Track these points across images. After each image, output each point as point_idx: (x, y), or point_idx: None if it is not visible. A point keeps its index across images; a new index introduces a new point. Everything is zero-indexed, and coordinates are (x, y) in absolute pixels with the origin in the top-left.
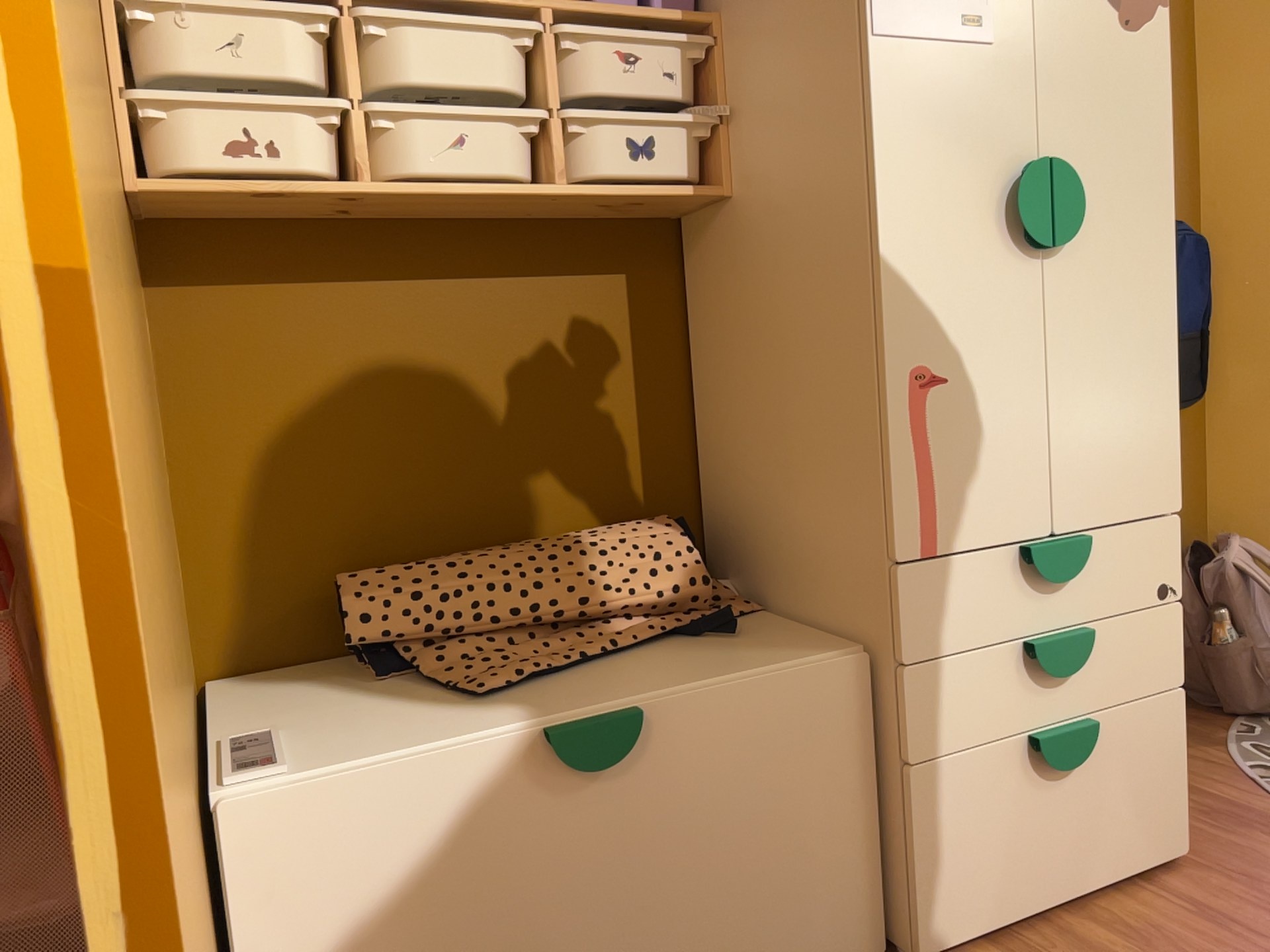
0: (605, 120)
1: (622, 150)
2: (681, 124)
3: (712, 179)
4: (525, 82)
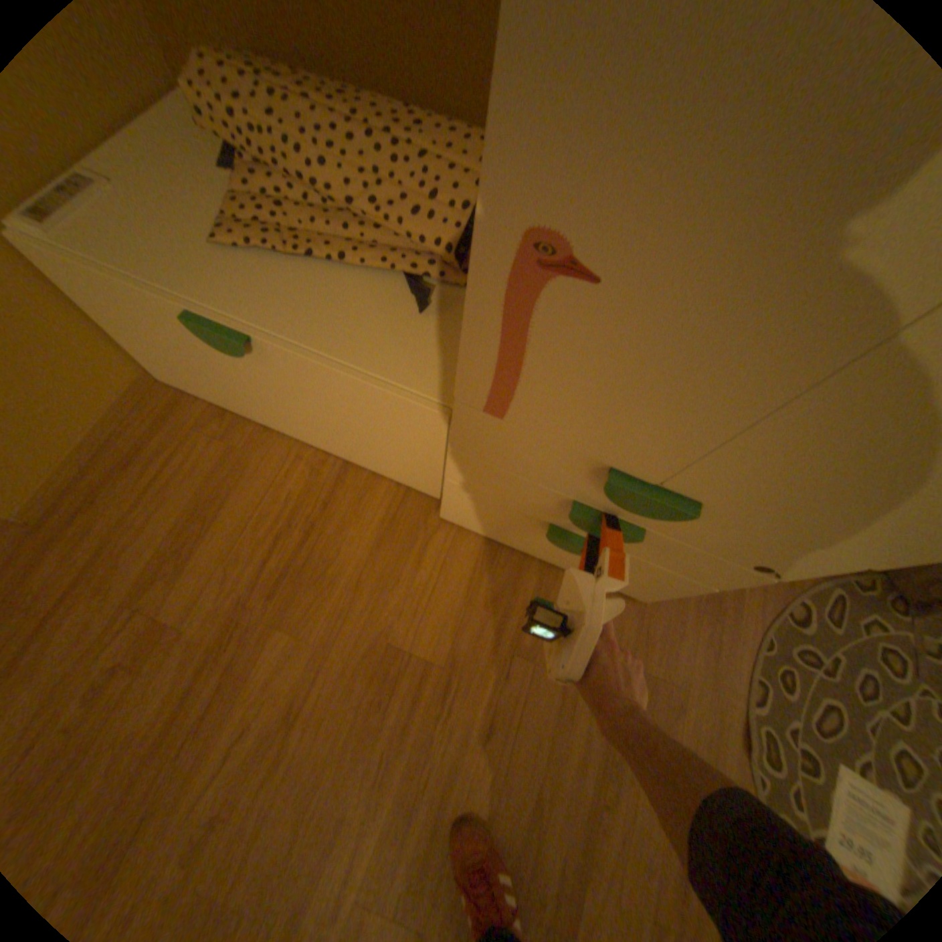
0: None
1: None
2: None
3: None
4: None
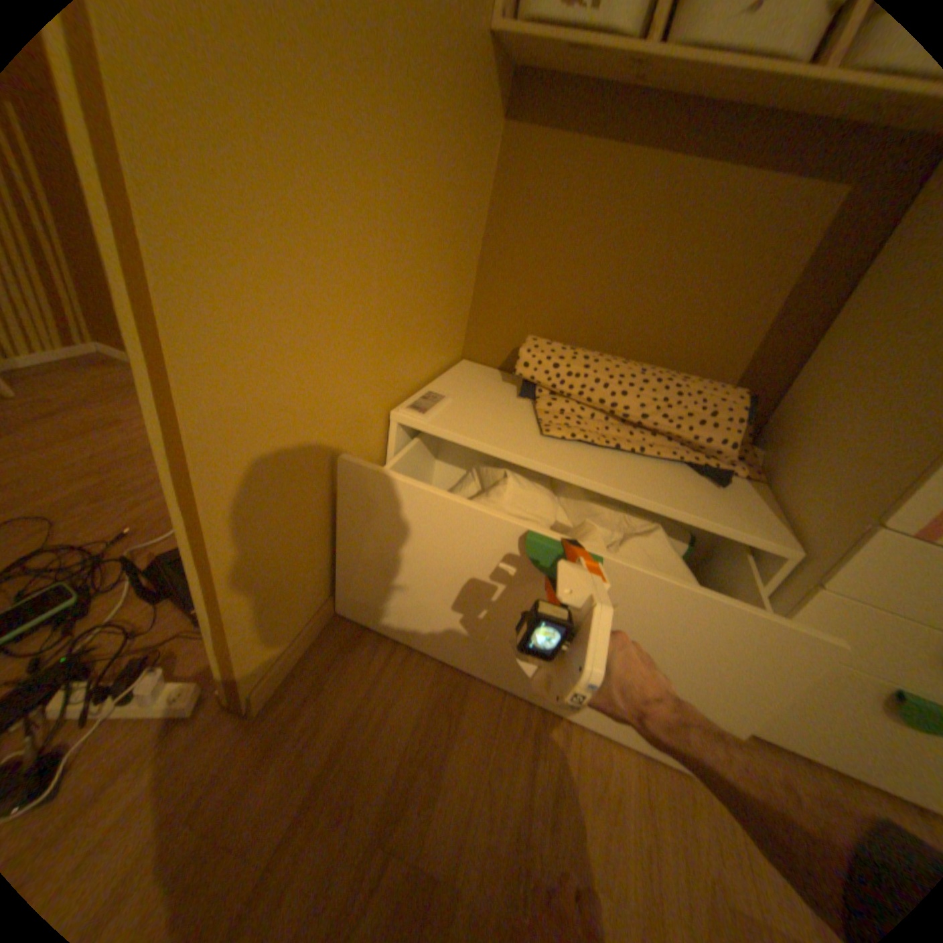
0: None
1: None
2: None
3: None
4: None
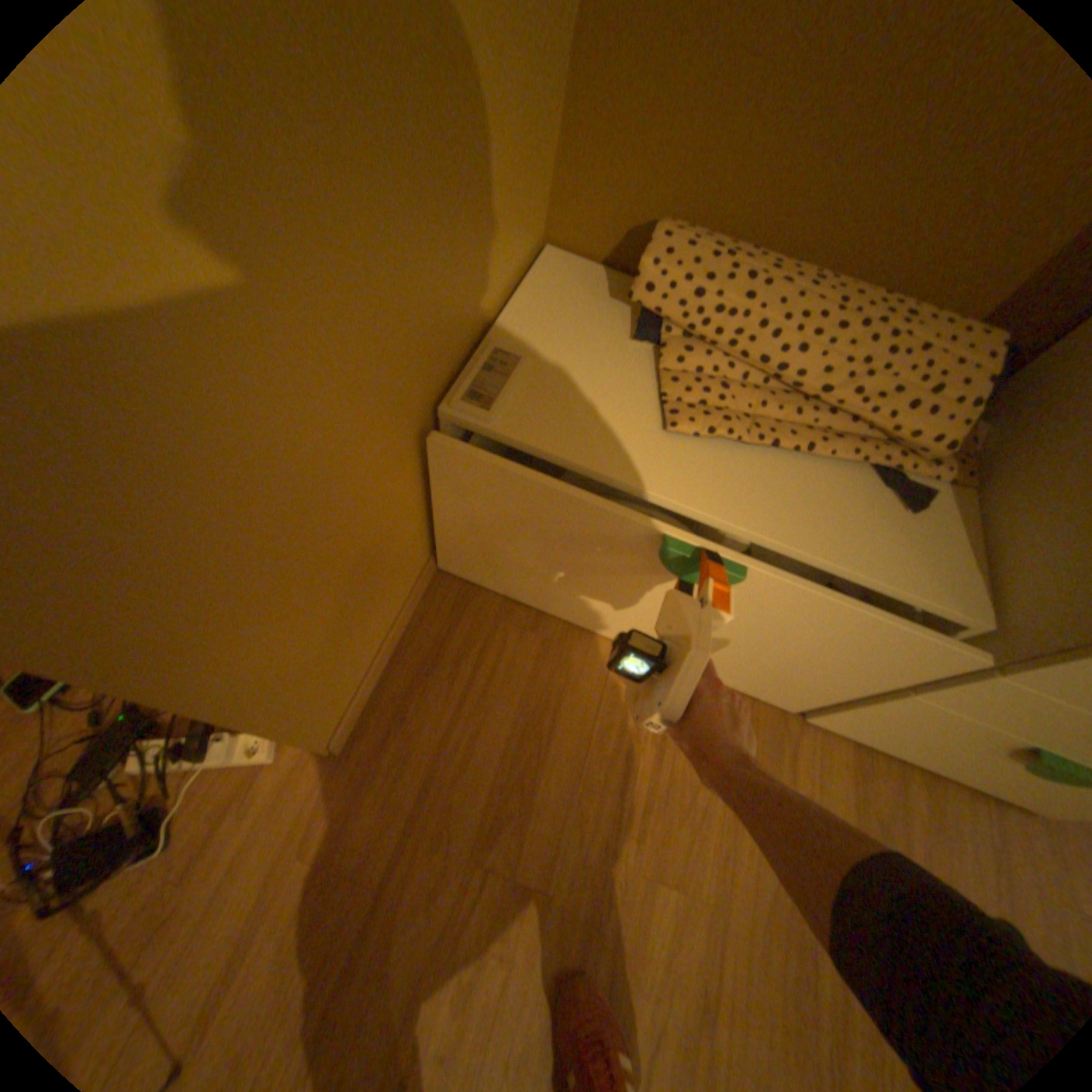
0: None
1: None
2: None
3: None
4: None
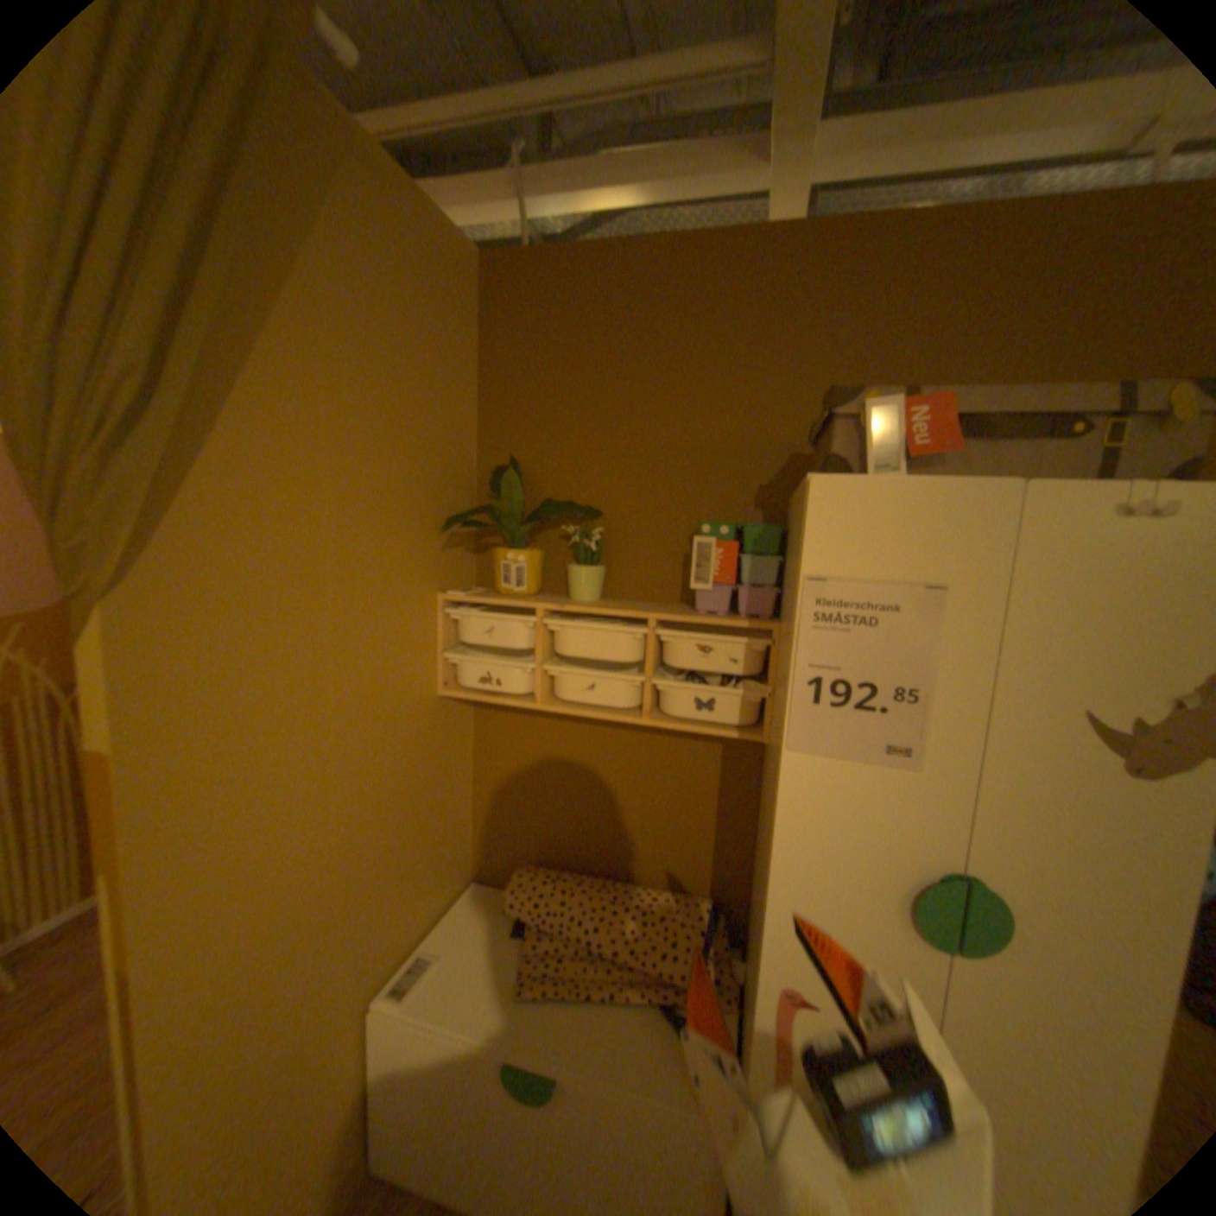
0: (679, 687)
1: (690, 704)
2: (735, 694)
3: (764, 725)
4: (637, 655)
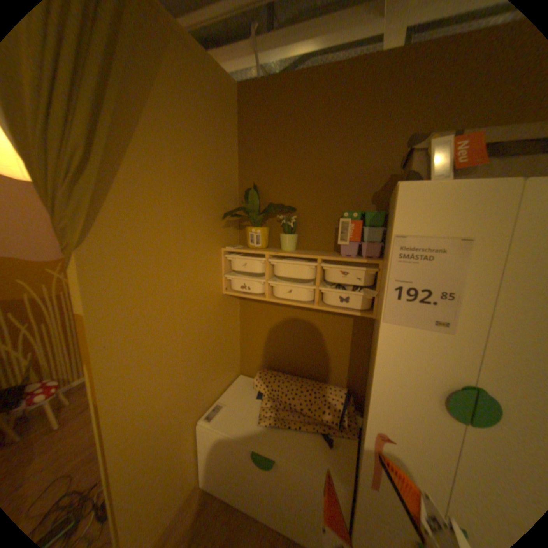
0: (332, 291)
1: (337, 299)
2: (359, 295)
3: (373, 309)
4: (312, 276)
